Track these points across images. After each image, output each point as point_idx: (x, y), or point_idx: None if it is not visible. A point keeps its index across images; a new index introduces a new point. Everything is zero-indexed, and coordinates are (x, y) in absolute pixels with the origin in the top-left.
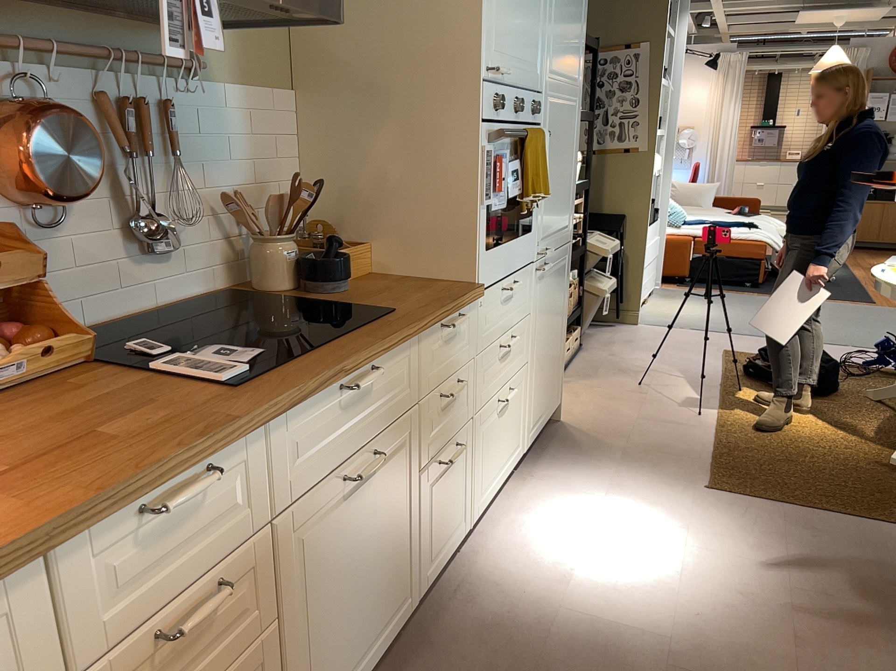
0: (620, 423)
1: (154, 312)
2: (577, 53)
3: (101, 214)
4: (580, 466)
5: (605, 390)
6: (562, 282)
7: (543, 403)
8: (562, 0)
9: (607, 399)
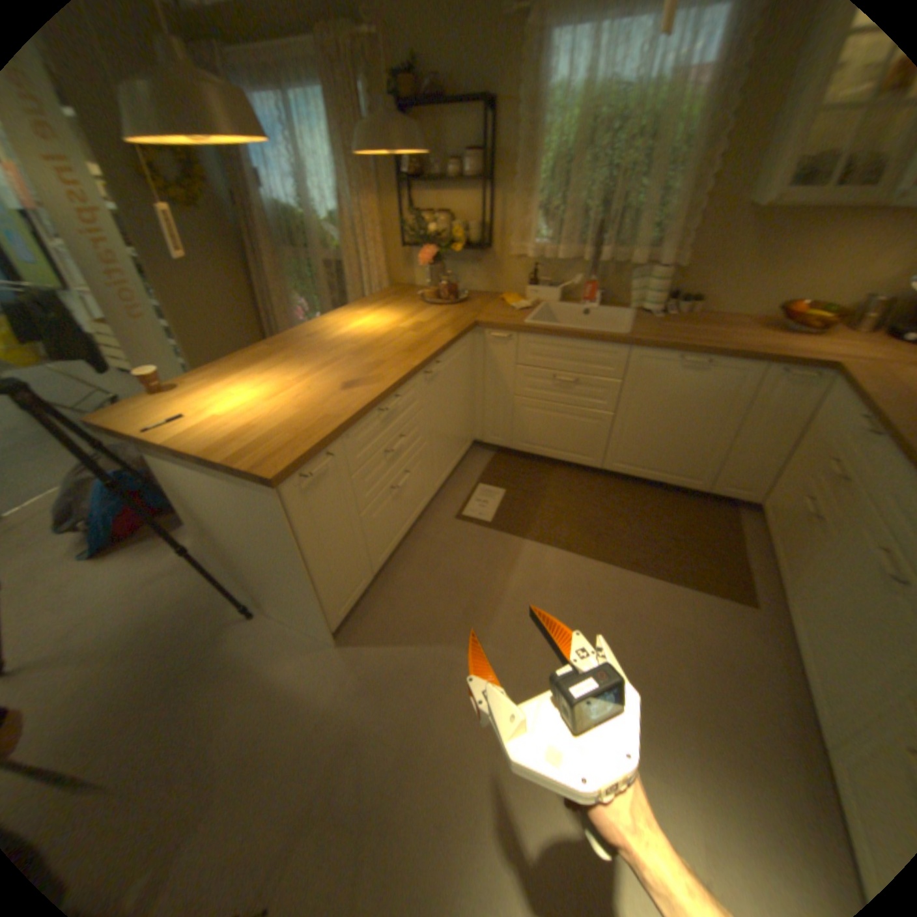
0: None
1: None
2: None
3: None
4: None
5: None
6: None
7: None
8: None
9: None
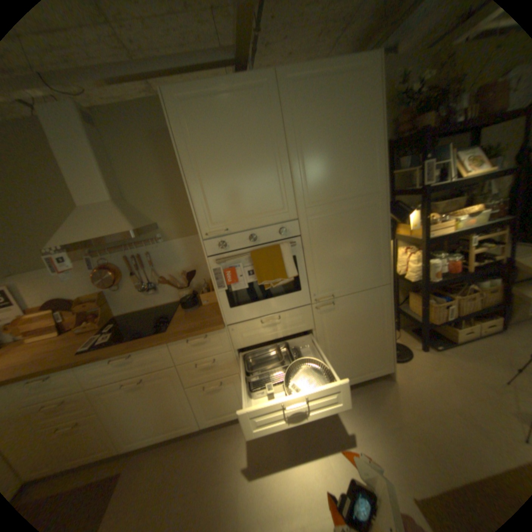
0: (434, 406)
1: (155, 307)
2: (363, 173)
3: (132, 284)
4: (359, 418)
5: (466, 375)
6: (373, 309)
7: (353, 371)
8: (317, 155)
9: (454, 383)
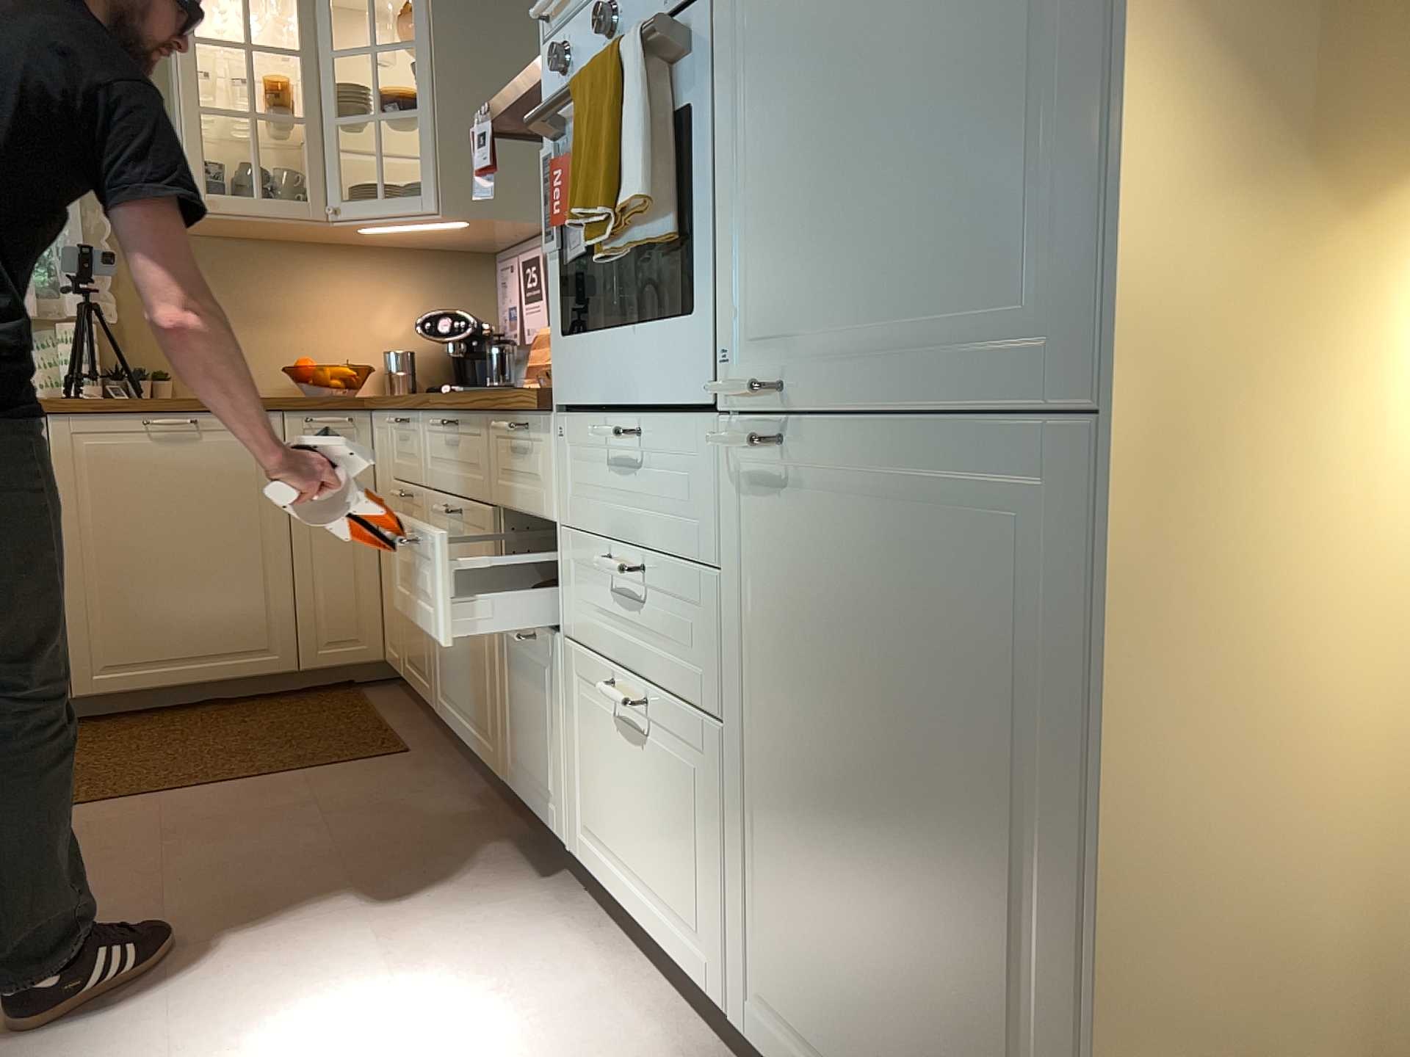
0: None
1: None
2: None
3: None
4: None
5: None
6: (988, 620)
7: (846, 1042)
8: None
9: None
